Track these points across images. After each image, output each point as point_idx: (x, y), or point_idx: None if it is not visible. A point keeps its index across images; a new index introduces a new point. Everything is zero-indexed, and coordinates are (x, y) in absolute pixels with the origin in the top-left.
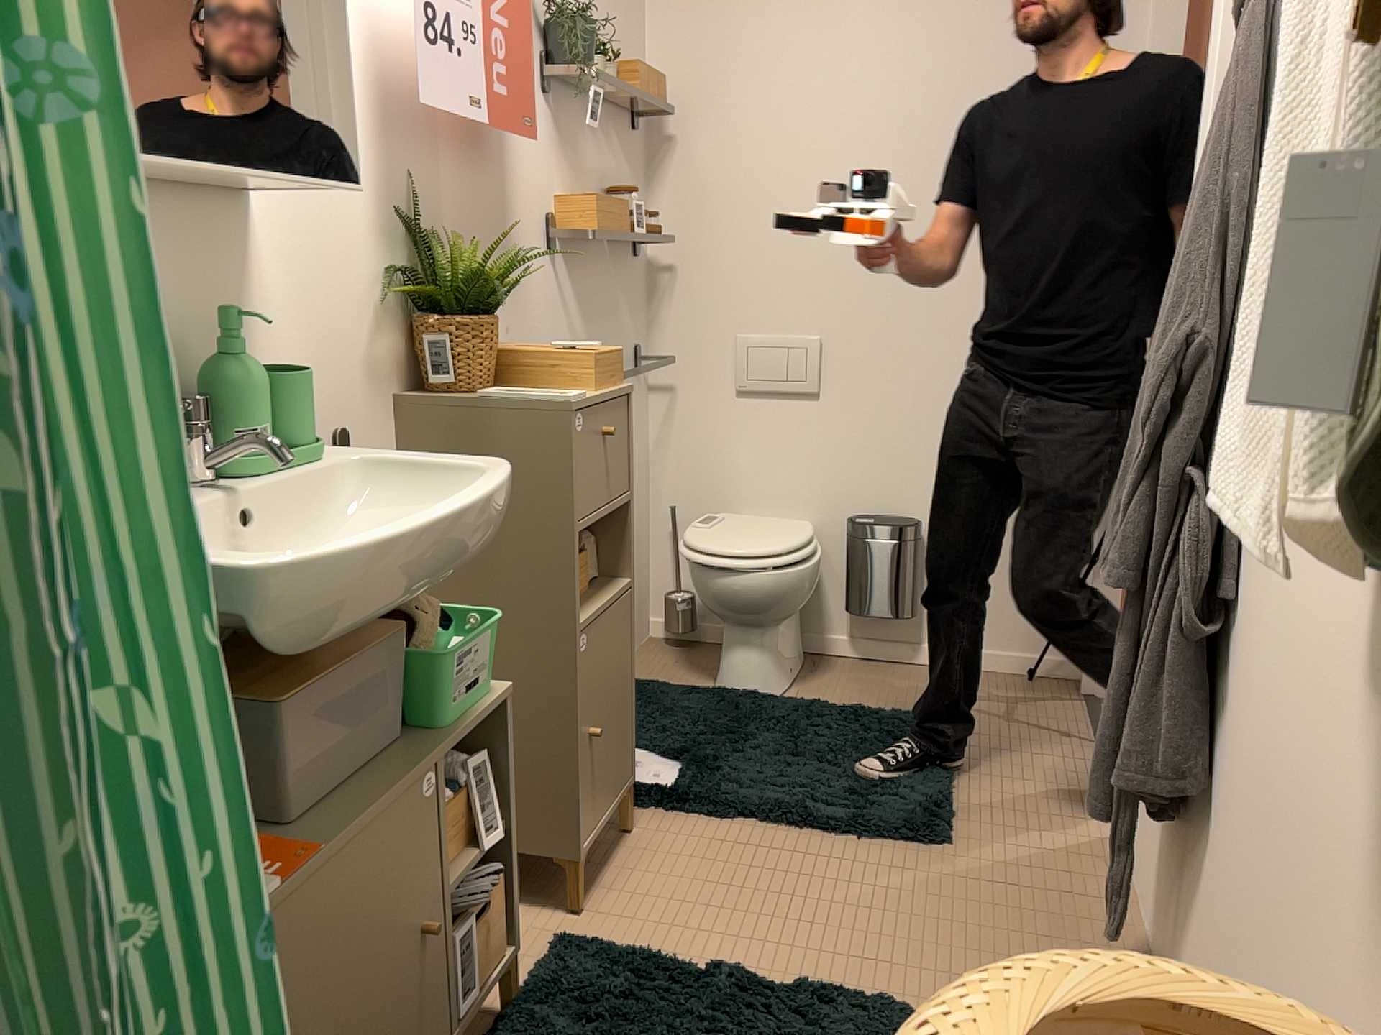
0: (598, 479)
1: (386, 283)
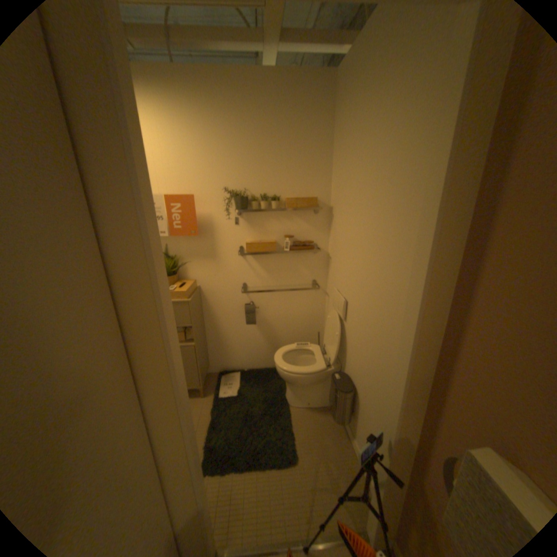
0: None
1: None
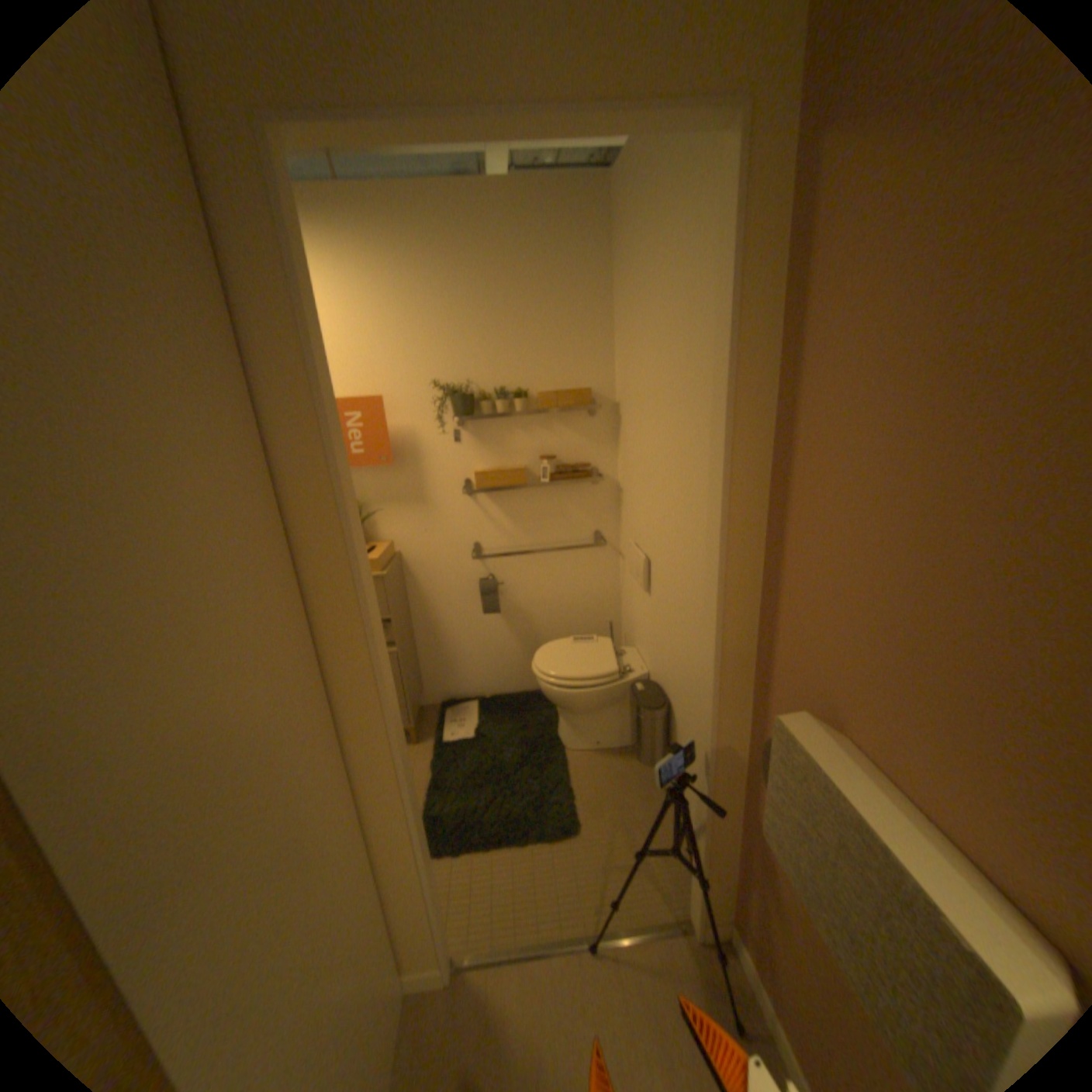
0: None
1: None
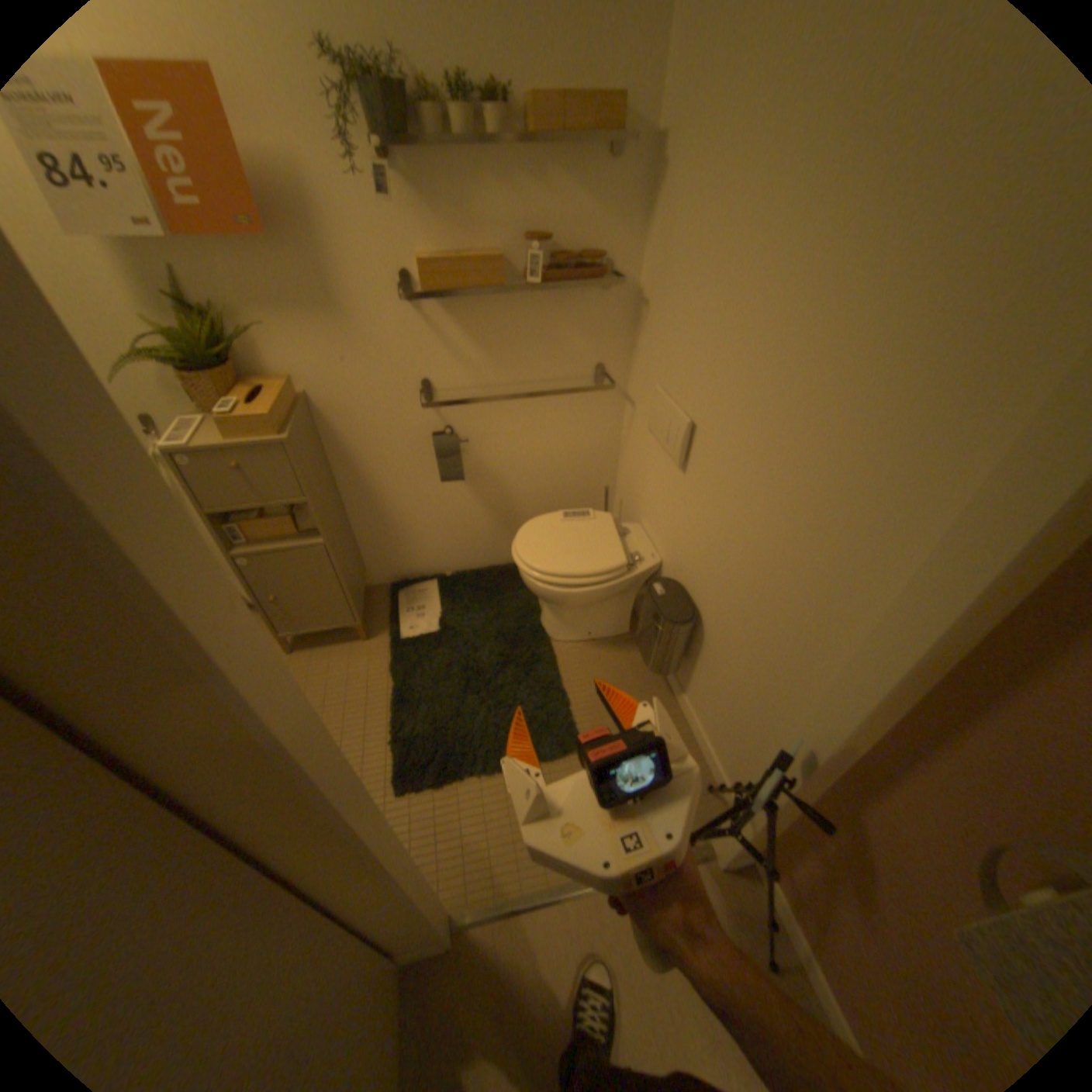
0: (232, 491)
1: (135, 342)
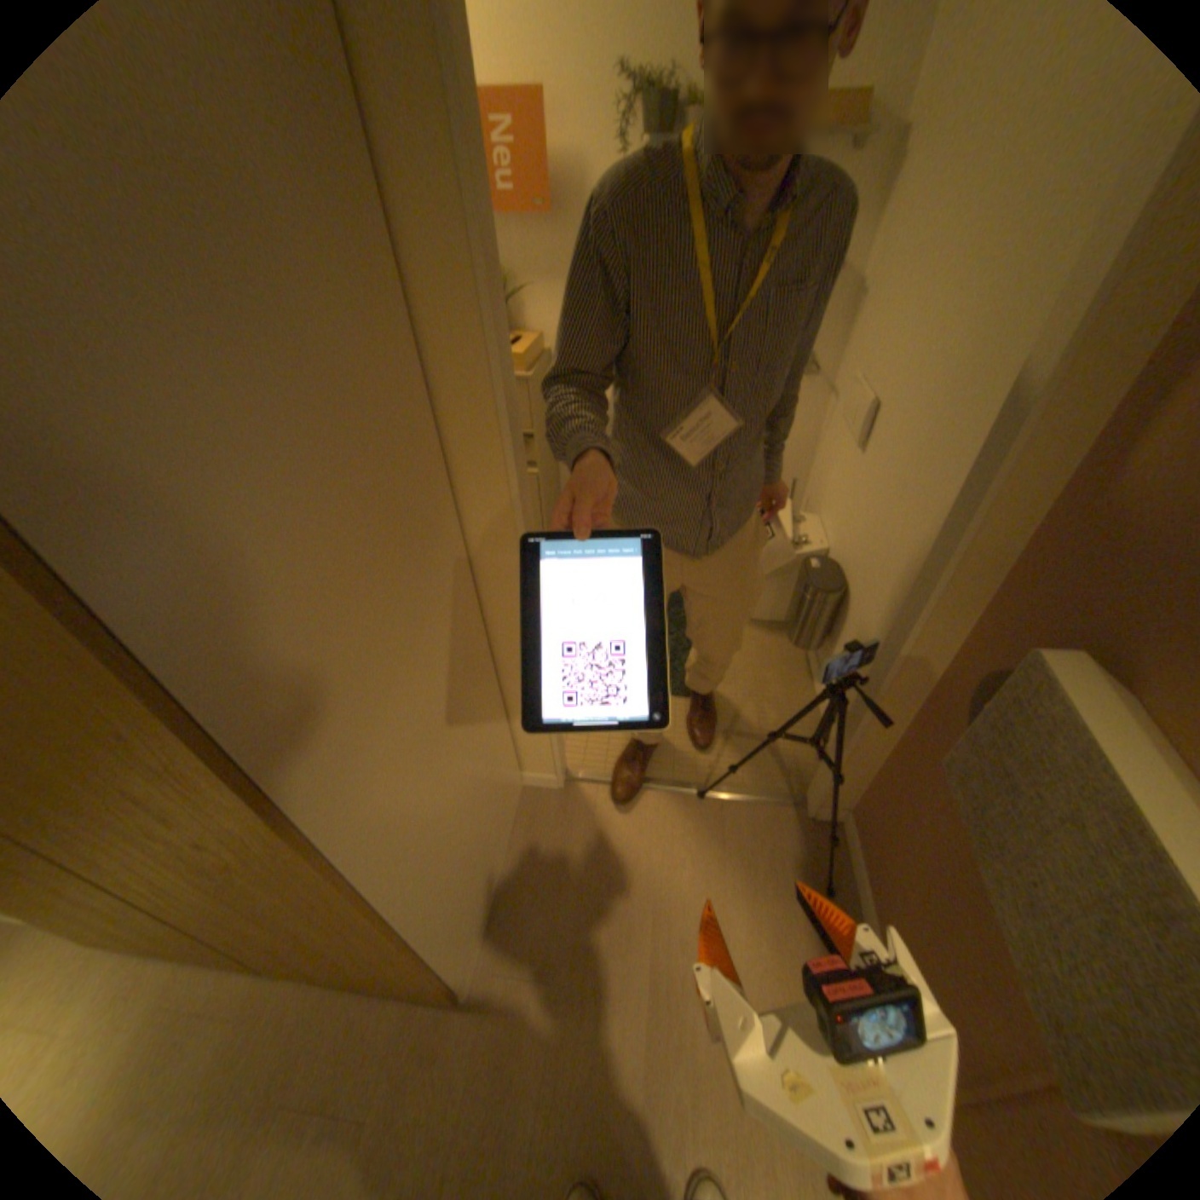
0: None
1: None
